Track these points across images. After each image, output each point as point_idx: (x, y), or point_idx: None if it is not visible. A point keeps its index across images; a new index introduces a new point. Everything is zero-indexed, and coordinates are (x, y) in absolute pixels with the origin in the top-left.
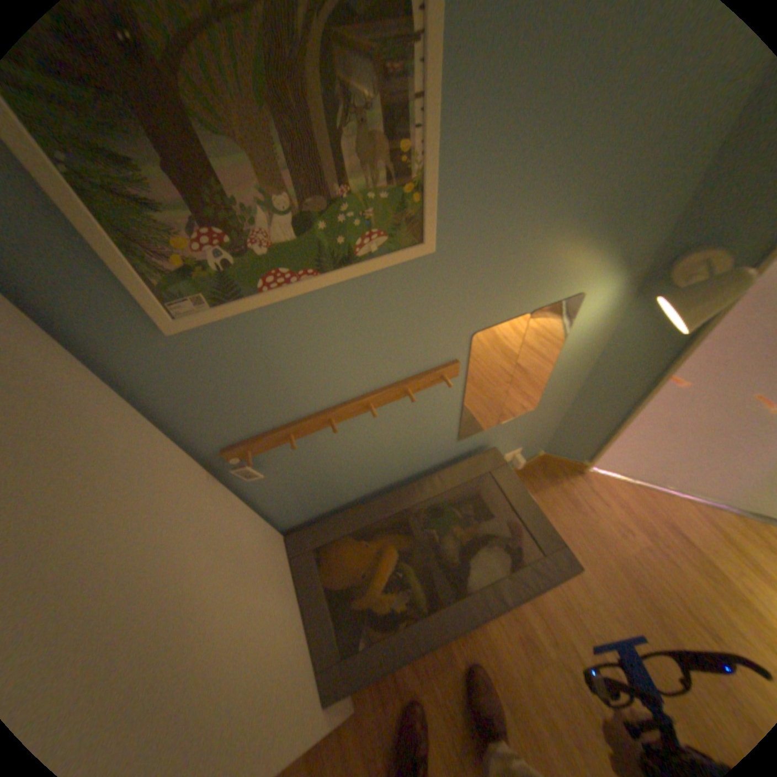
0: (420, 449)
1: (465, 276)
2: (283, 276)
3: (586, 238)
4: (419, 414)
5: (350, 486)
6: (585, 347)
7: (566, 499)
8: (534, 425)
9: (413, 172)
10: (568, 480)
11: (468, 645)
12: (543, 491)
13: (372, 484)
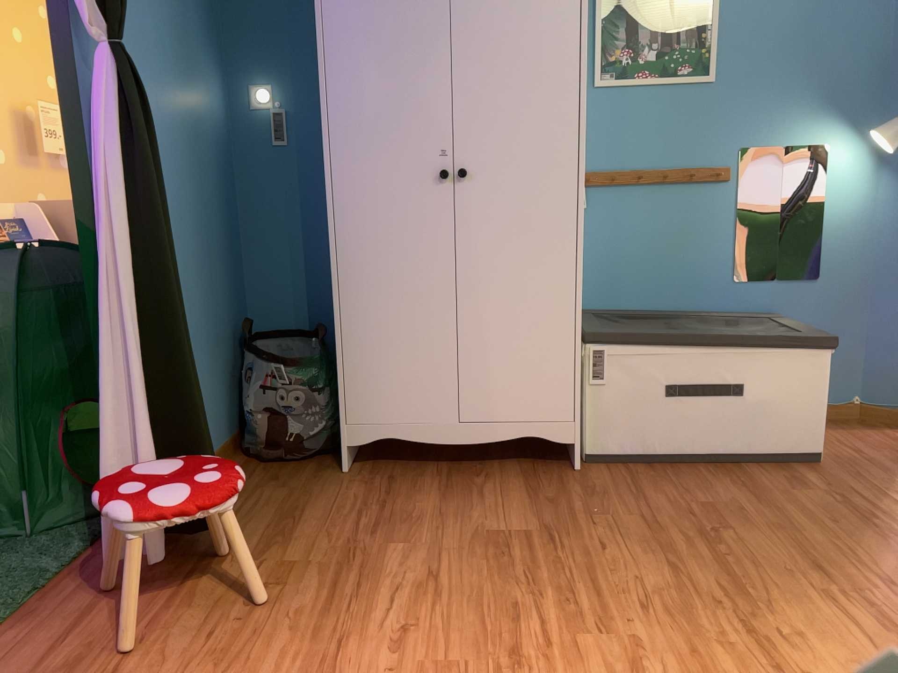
0: (695, 267)
1: (731, 104)
2: (644, 75)
3: (810, 102)
4: (697, 215)
5: (629, 282)
6: (851, 210)
7: (882, 437)
8: (824, 316)
9: (704, 47)
10: (891, 430)
11: (718, 470)
12: (852, 430)
13: (647, 294)
